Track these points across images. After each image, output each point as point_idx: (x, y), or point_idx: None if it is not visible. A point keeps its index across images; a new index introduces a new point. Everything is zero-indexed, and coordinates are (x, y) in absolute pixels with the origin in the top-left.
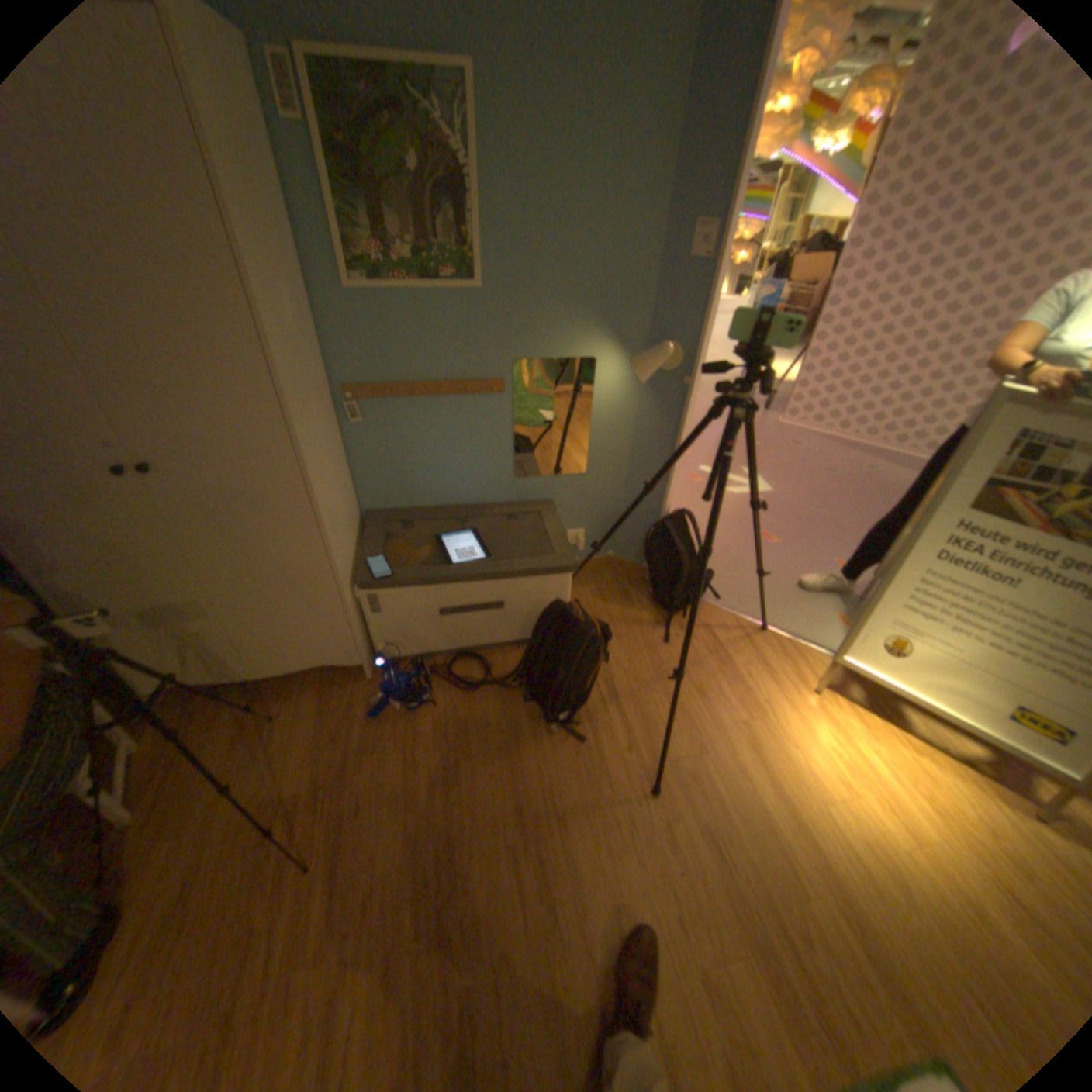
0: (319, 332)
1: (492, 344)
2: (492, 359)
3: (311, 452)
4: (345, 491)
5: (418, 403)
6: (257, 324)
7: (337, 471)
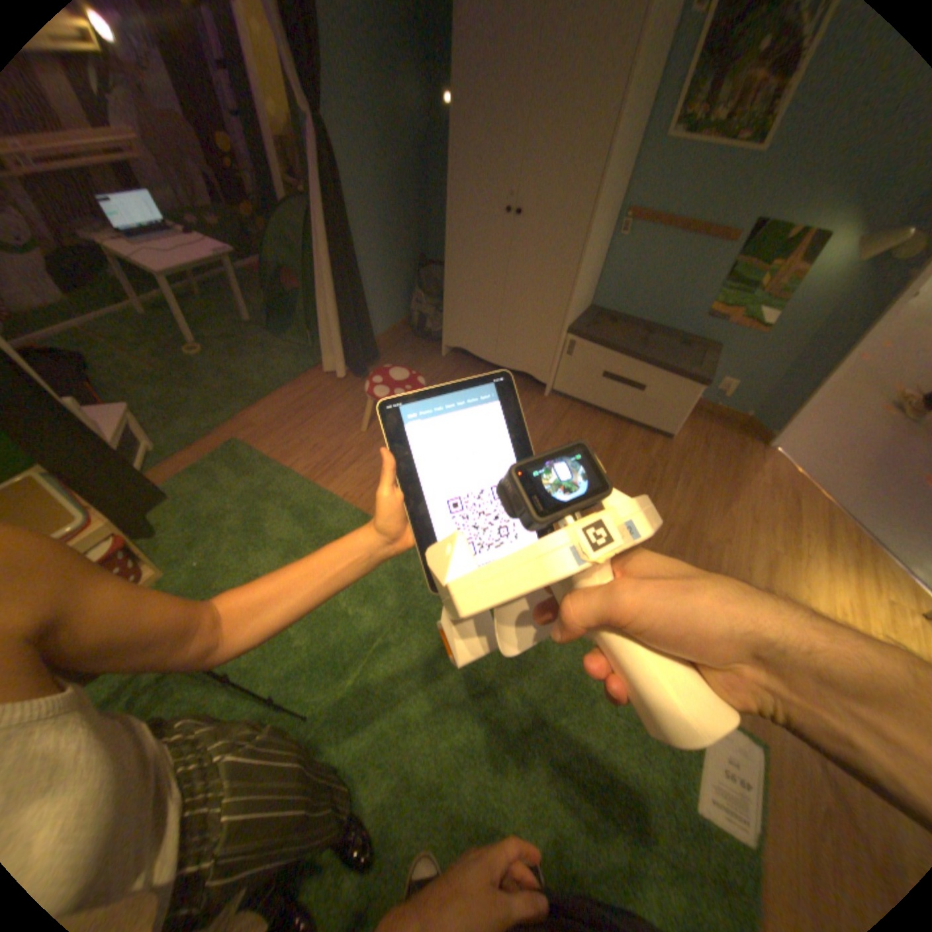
0: (635, 164)
1: (749, 199)
2: (743, 211)
3: (595, 230)
4: (594, 275)
5: (670, 232)
6: (612, 138)
7: (597, 258)
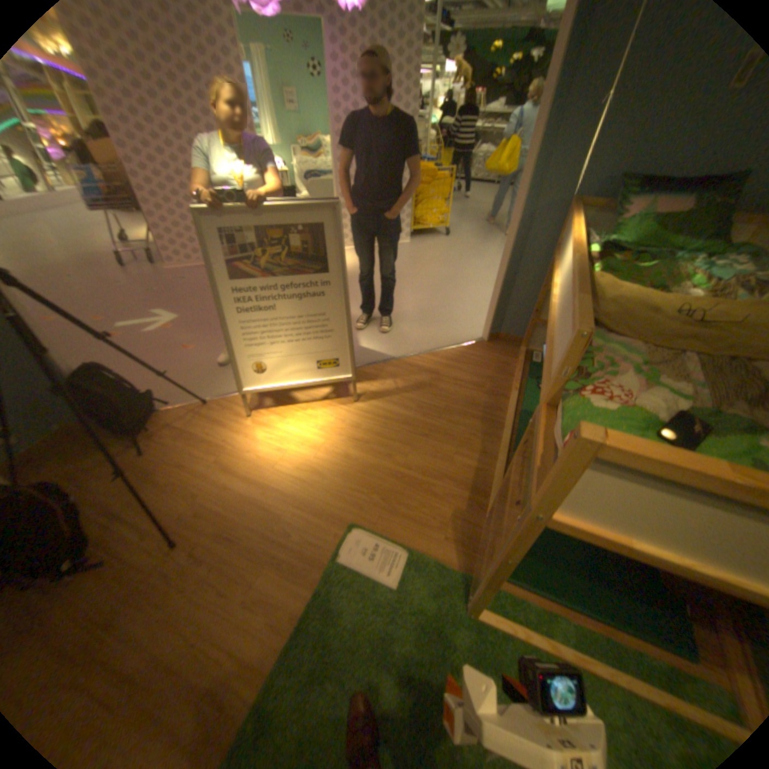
0: None
1: None
2: None
3: None
4: None
5: None
6: None
7: None
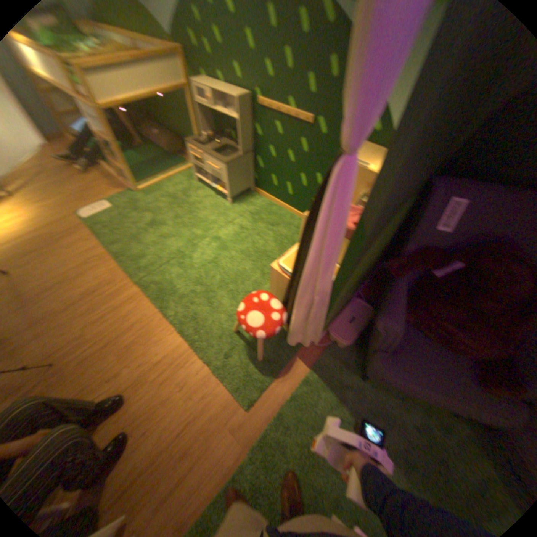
0: None
1: None
2: None
3: None
4: None
5: None
6: None
7: None
